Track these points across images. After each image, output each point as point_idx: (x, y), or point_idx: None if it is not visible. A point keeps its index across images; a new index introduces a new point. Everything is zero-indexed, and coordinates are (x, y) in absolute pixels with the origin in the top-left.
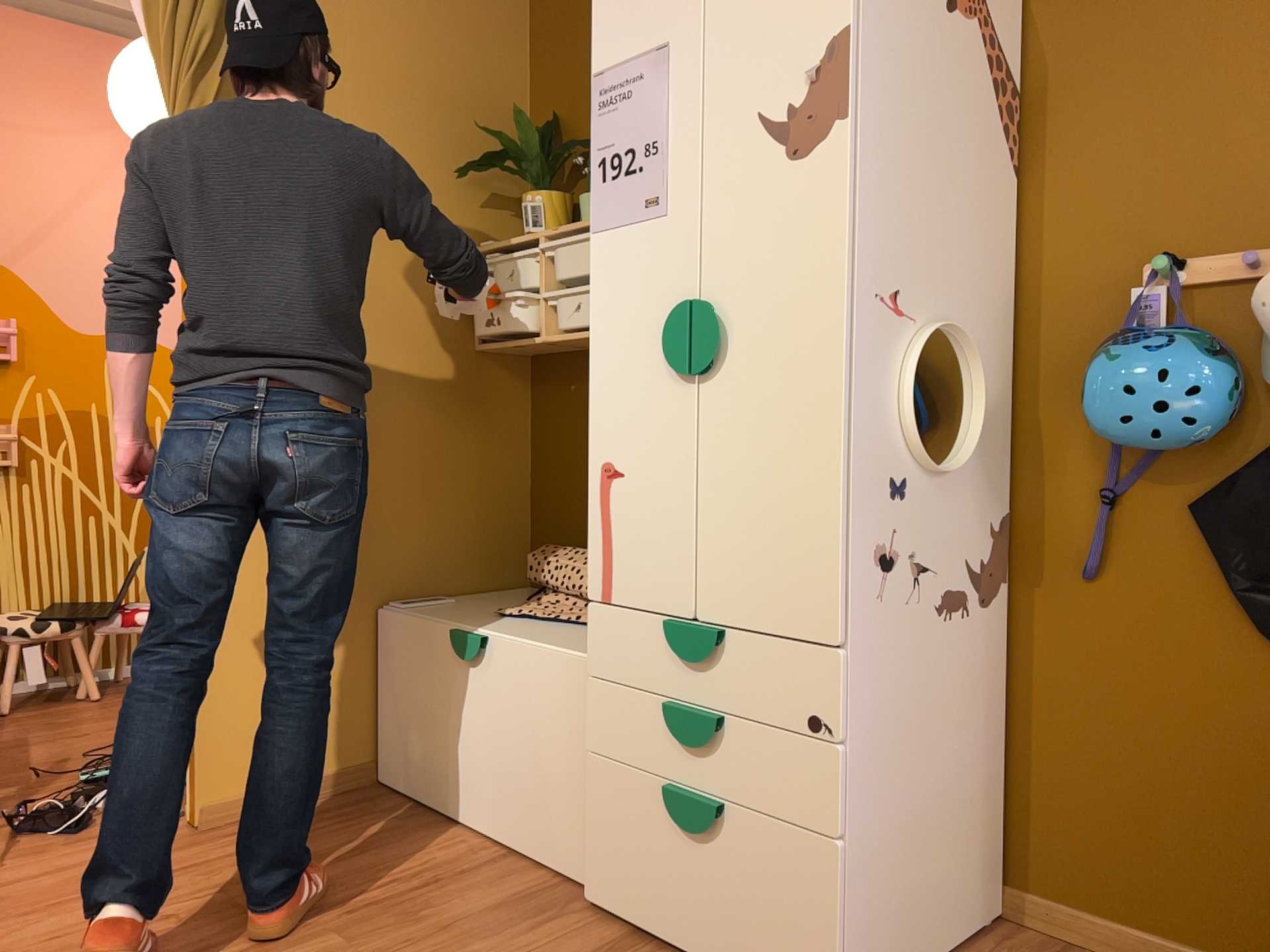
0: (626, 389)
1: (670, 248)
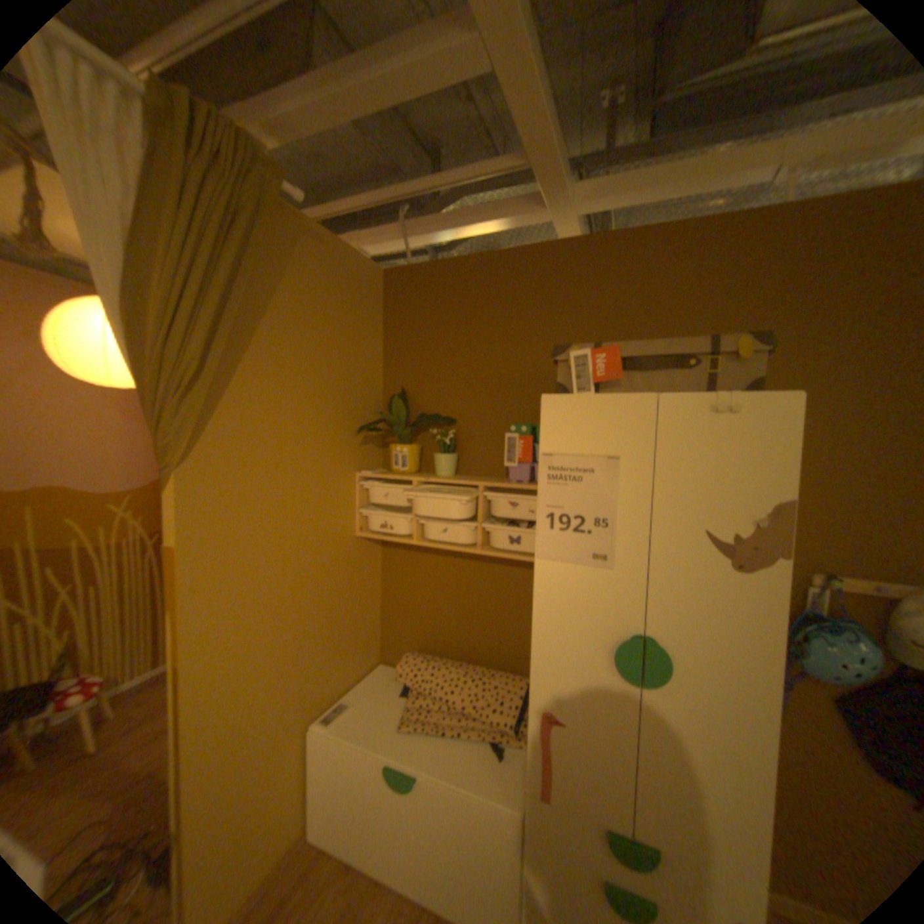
0: (570, 673)
1: (617, 594)
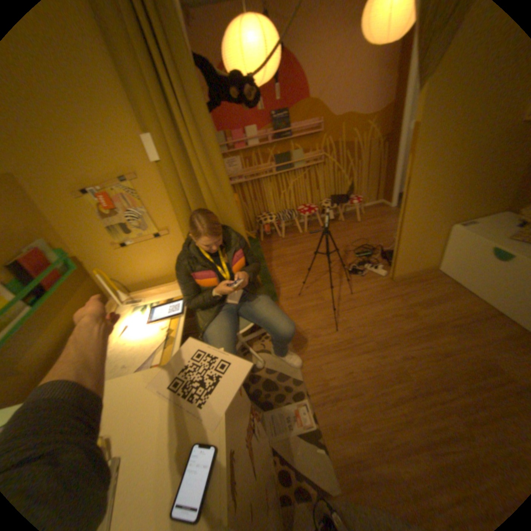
0: None
1: None
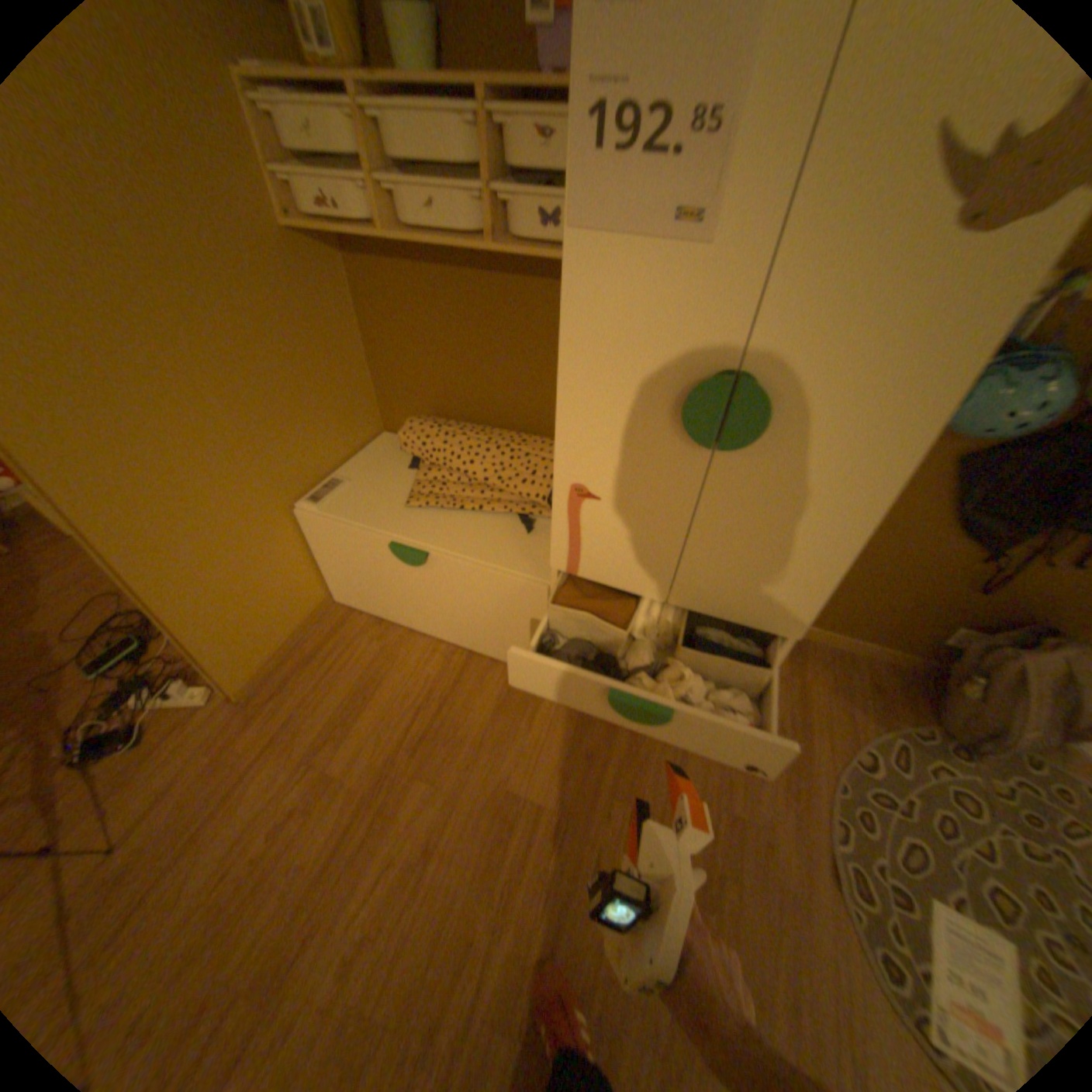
0: (611, 432)
1: (706, 295)
